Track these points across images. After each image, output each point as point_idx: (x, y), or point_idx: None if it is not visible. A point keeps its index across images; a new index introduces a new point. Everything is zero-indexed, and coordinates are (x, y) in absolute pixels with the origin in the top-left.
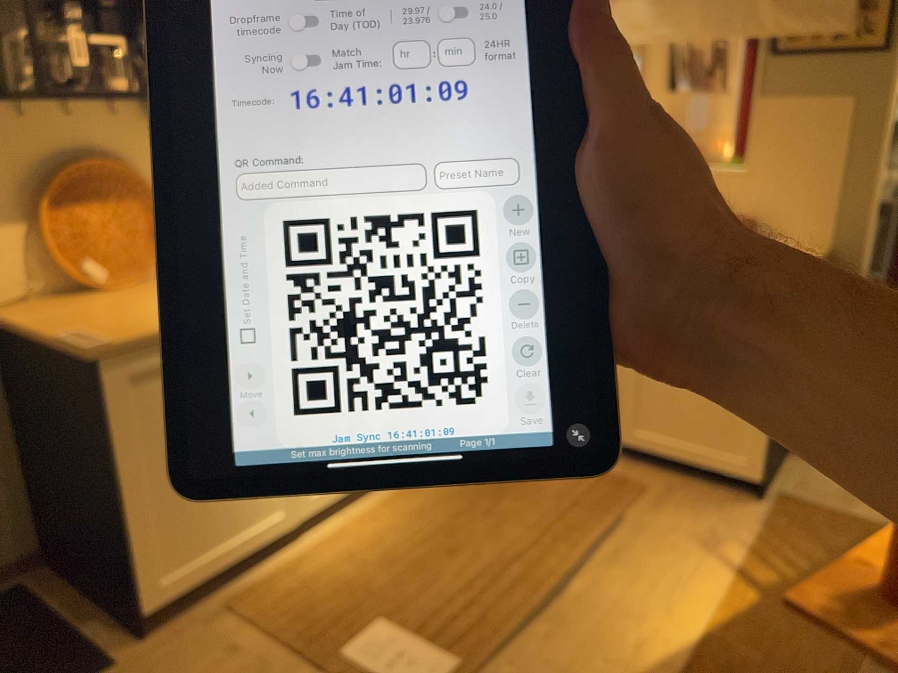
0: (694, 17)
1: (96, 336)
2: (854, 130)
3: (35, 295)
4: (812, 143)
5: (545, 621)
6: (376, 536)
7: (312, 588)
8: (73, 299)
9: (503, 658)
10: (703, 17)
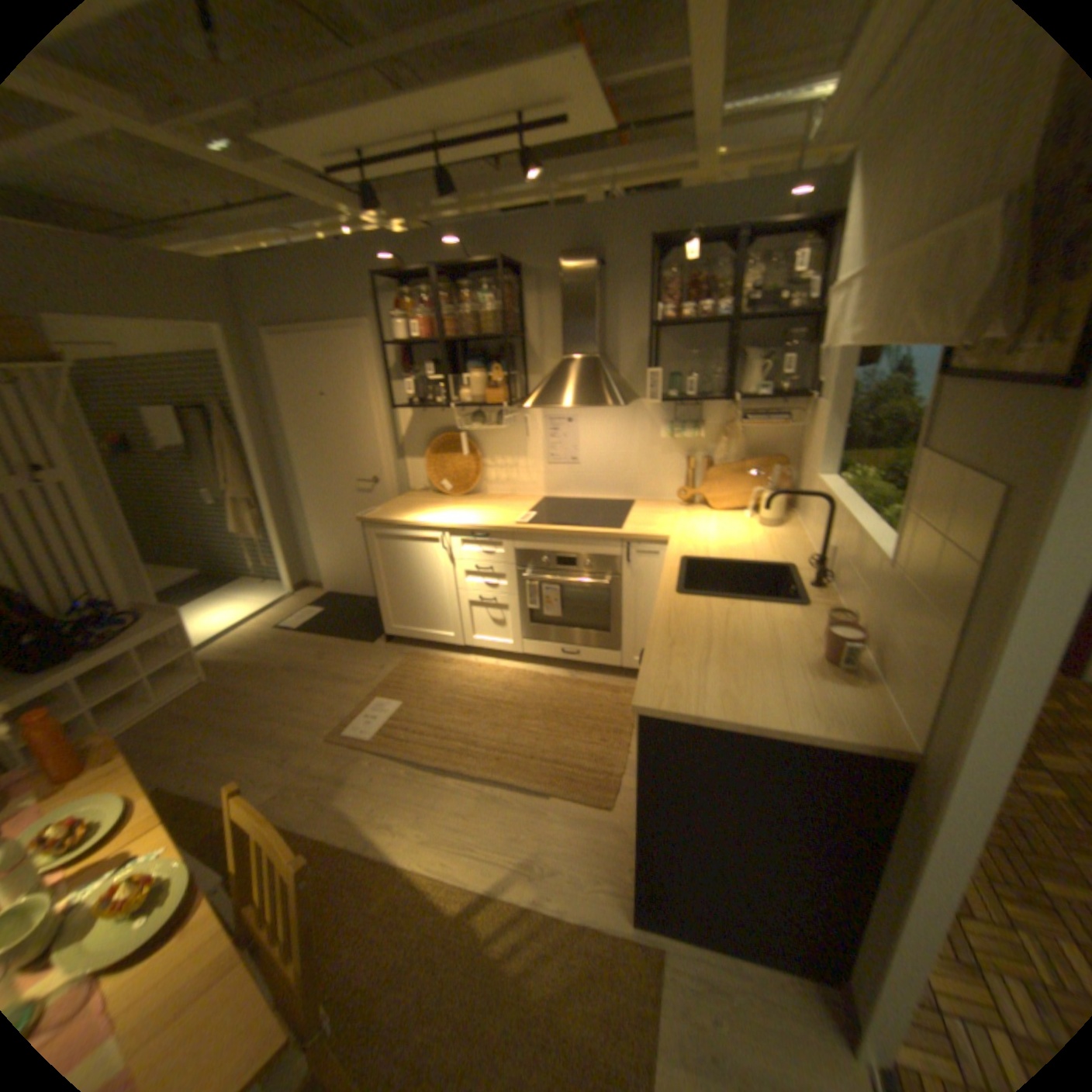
0: (874, 313)
1: (368, 513)
2: (988, 562)
3: (429, 489)
4: (943, 556)
5: (410, 770)
6: (476, 677)
7: (424, 672)
8: (432, 495)
9: (376, 757)
10: (877, 313)
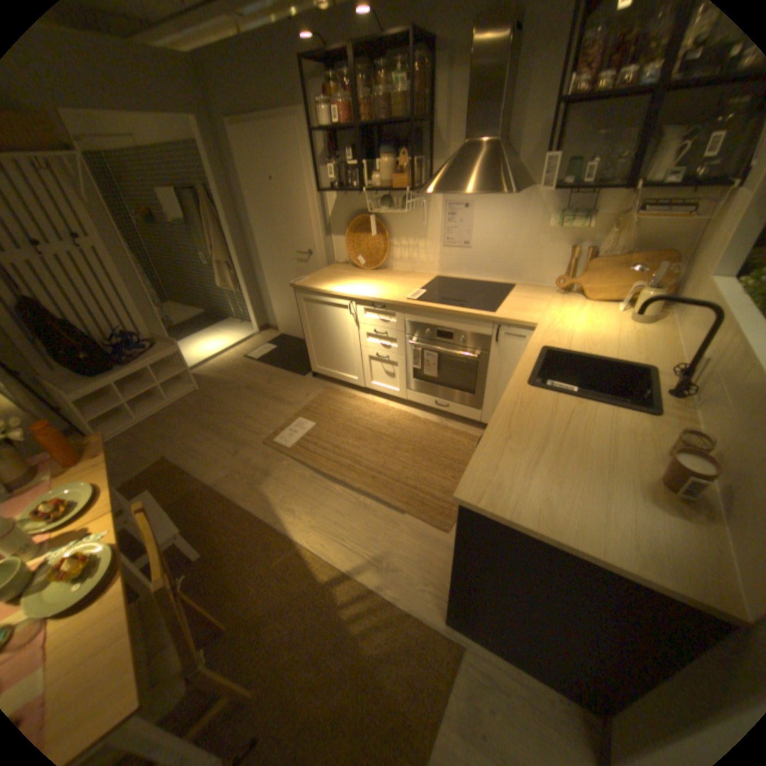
0: None
1: (300, 281)
2: None
3: (350, 263)
4: None
5: (313, 474)
6: (370, 413)
7: (335, 403)
8: (350, 268)
9: (293, 461)
10: None
